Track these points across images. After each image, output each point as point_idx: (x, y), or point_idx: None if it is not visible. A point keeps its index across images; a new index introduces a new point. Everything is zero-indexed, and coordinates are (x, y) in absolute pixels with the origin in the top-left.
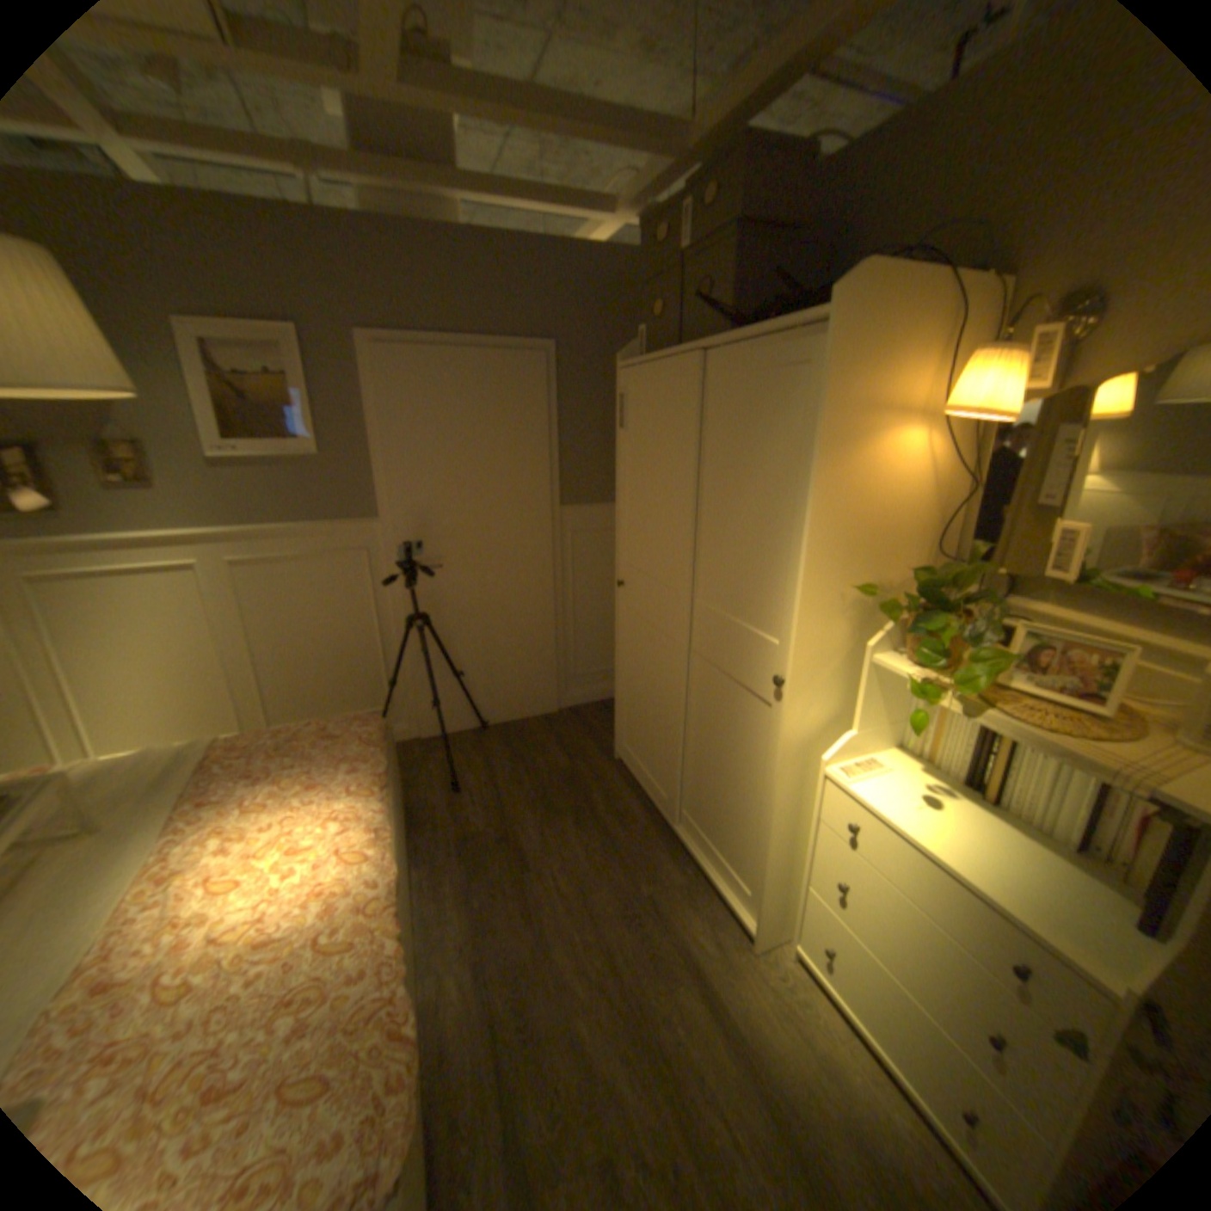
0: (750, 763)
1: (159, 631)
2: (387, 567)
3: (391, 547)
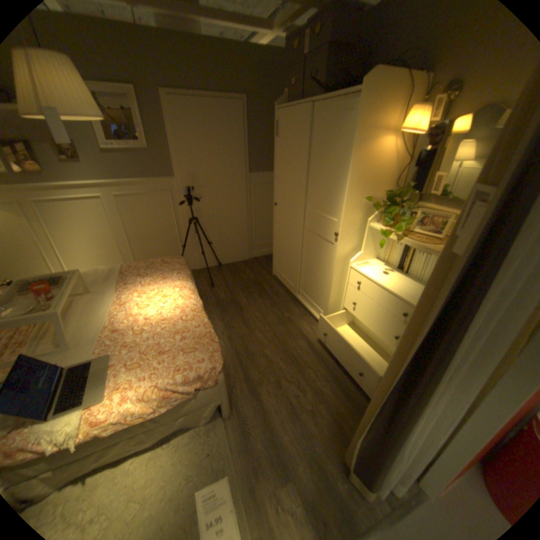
0: (325, 266)
1: (90, 224)
2: (179, 198)
3: (180, 189)
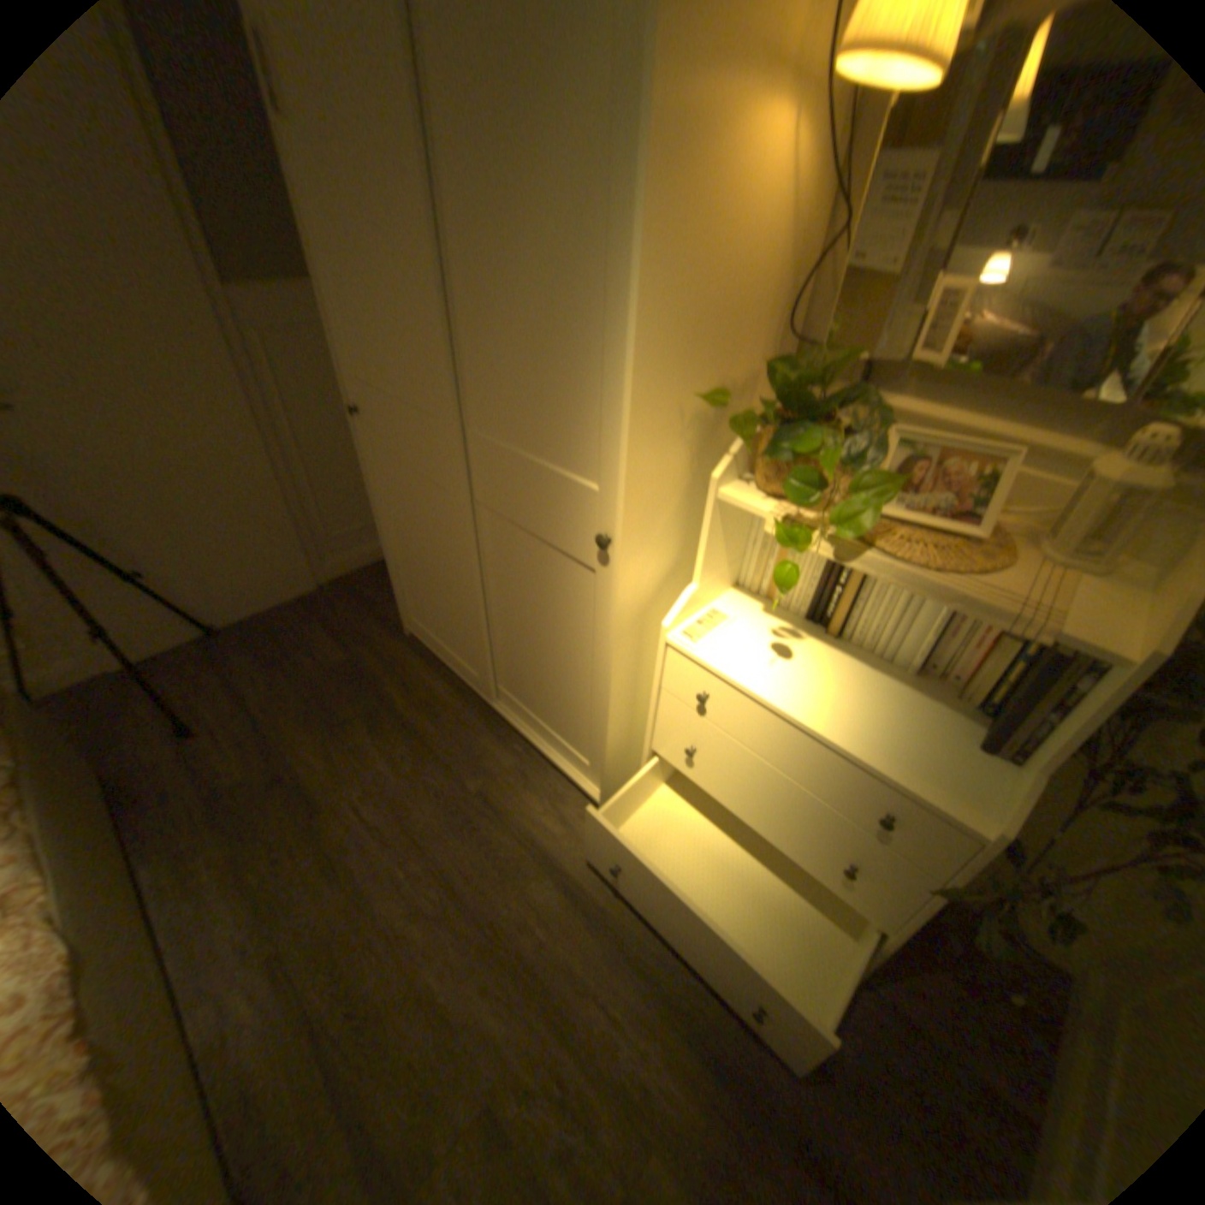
0: (573, 636)
1: None
2: None
3: None
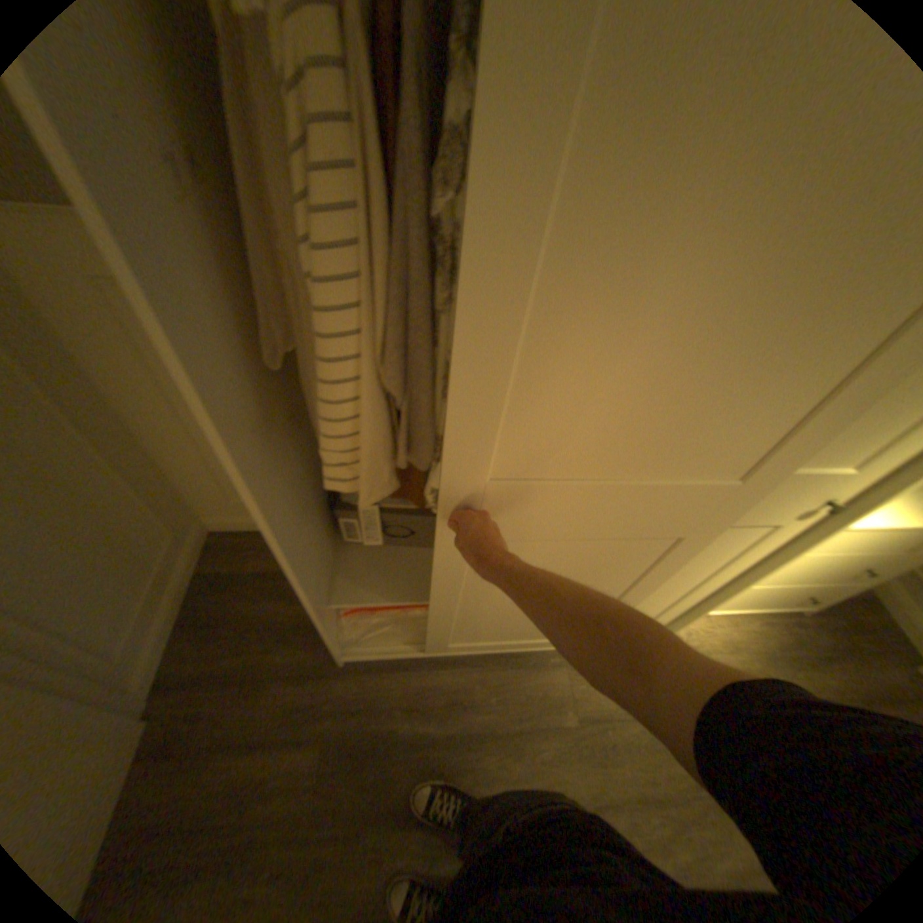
0: (693, 573)
1: None
2: None
3: None
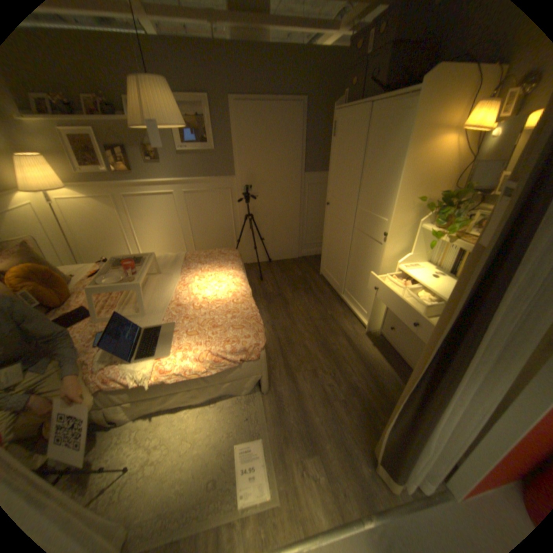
0: (372, 266)
1: (163, 217)
2: (238, 196)
3: (239, 188)
